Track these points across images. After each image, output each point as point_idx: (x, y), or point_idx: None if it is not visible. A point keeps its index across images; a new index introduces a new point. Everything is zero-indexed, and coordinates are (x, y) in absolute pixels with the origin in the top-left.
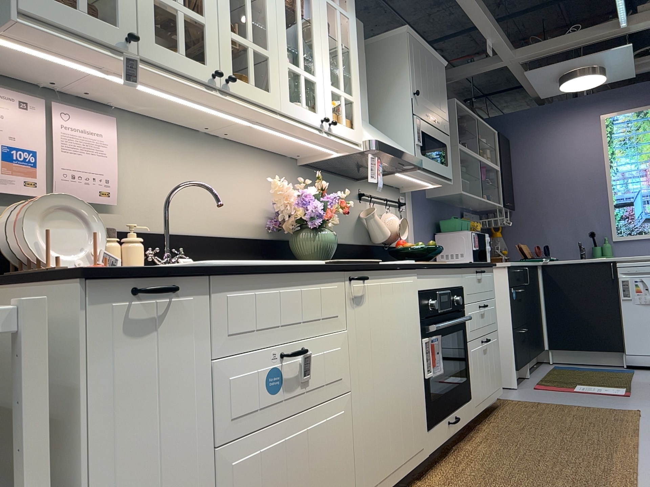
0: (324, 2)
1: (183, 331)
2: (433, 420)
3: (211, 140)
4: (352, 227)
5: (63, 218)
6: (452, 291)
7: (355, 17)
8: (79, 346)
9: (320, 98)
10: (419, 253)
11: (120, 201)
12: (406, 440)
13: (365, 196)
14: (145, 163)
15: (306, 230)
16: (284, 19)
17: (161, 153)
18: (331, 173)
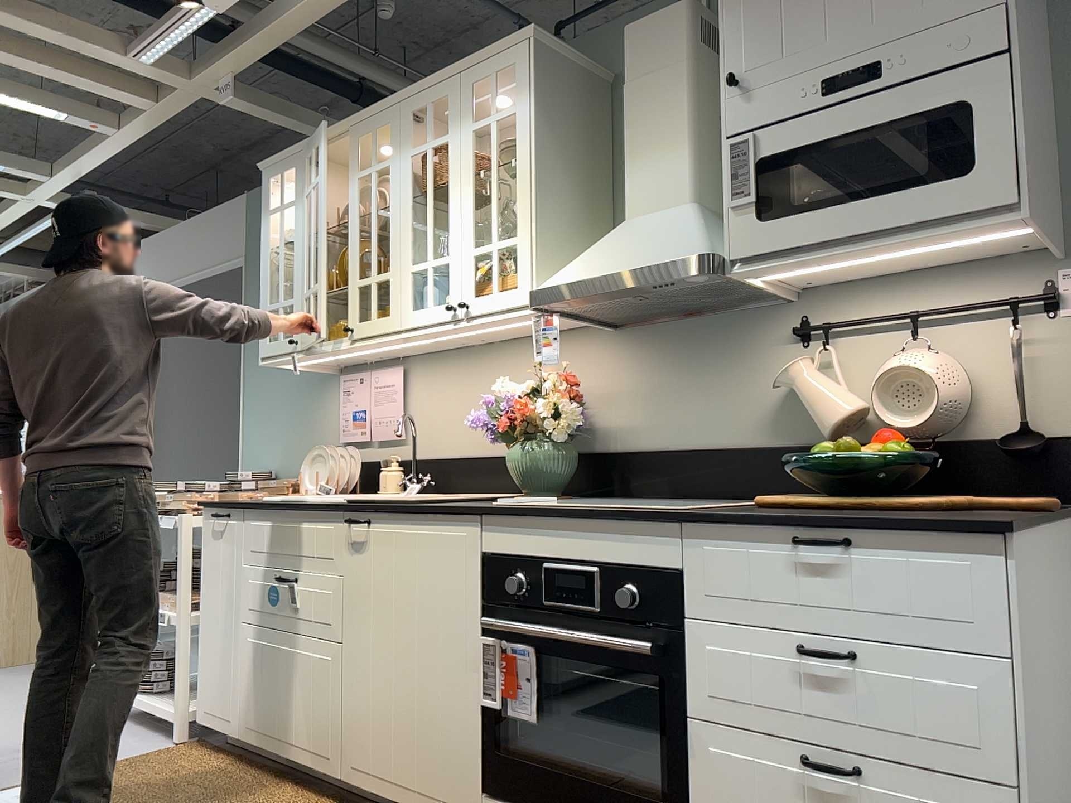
0: (466, 137)
1: (232, 541)
2: (502, 791)
3: (484, 348)
4: (761, 409)
5: (327, 460)
6: (615, 574)
7: (531, 95)
8: (203, 538)
9: (452, 279)
10: (824, 473)
11: (410, 434)
12: (425, 766)
13: (804, 332)
14: (427, 395)
15: (512, 446)
16: (408, 218)
17: (439, 381)
18: (690, 316)
